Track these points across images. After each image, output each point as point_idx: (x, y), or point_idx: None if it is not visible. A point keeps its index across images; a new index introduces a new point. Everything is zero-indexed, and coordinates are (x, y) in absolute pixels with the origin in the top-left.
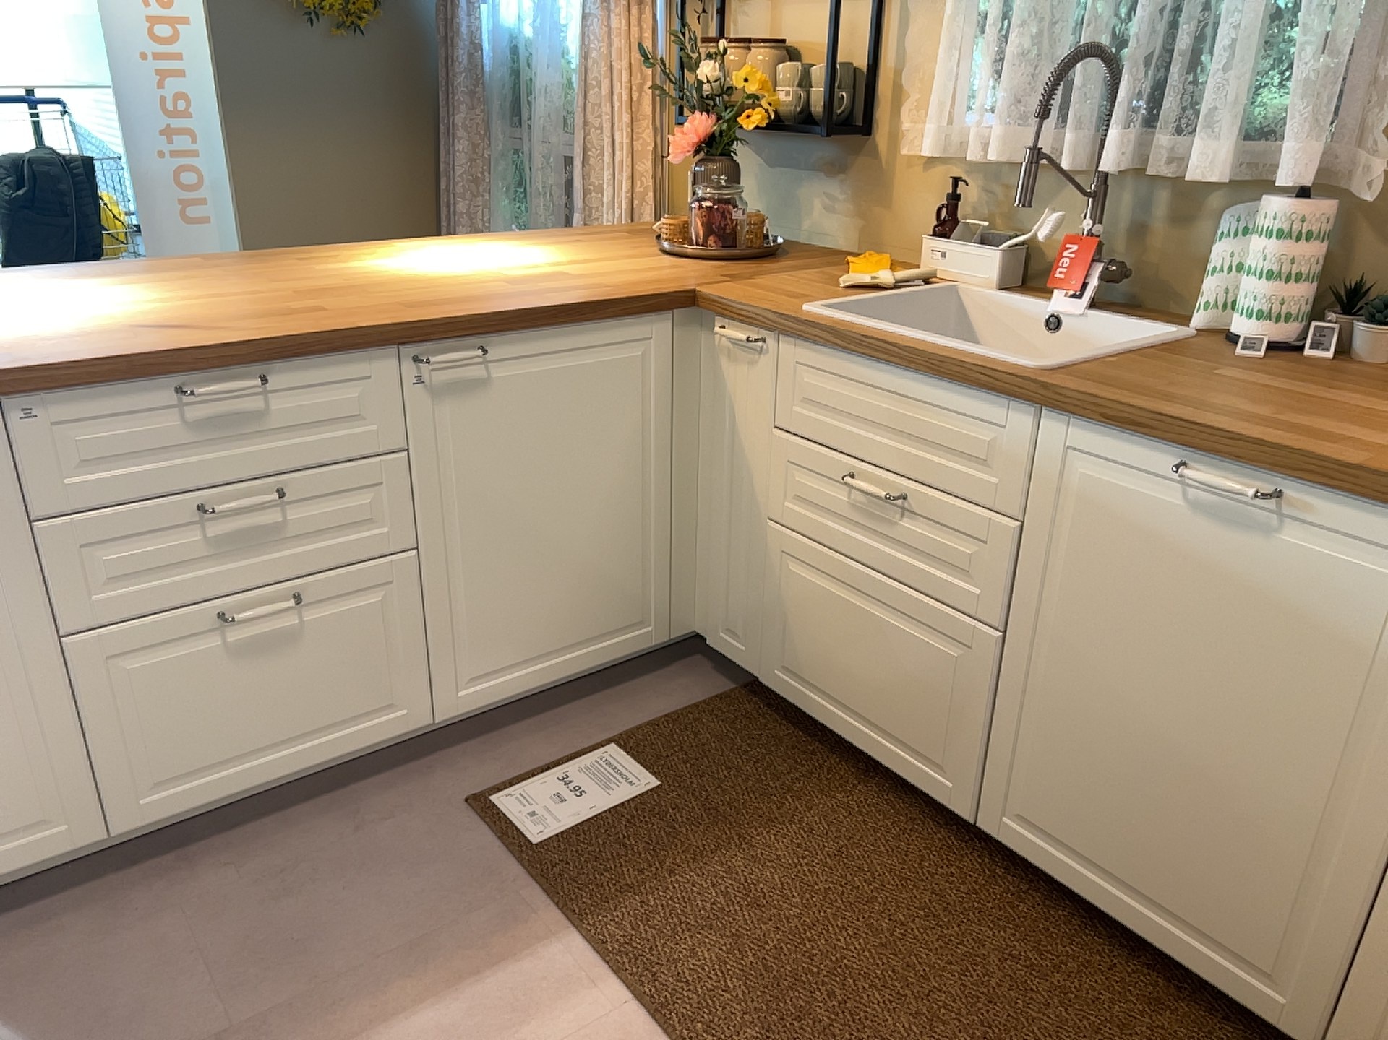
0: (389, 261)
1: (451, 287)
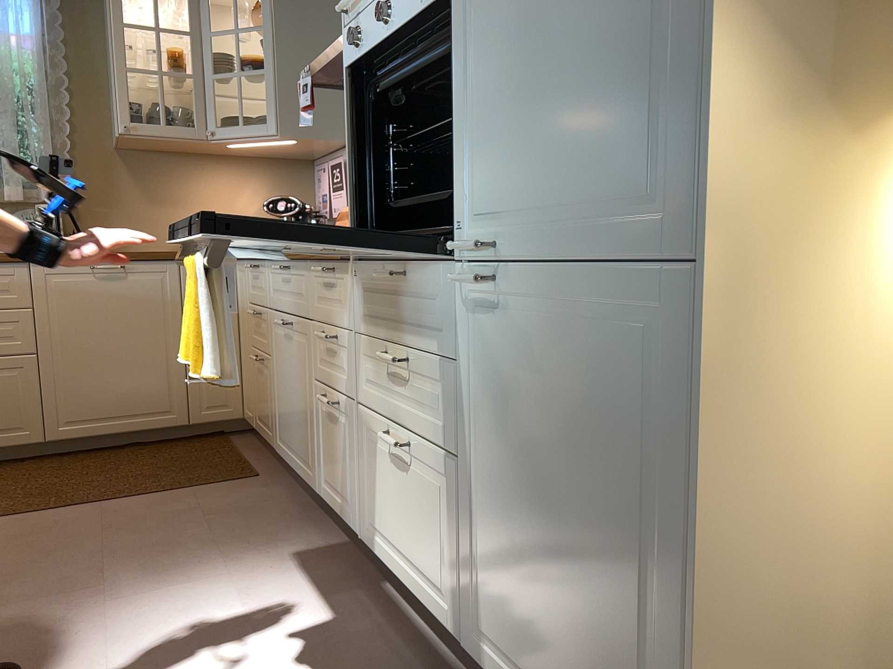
0: None
1: None
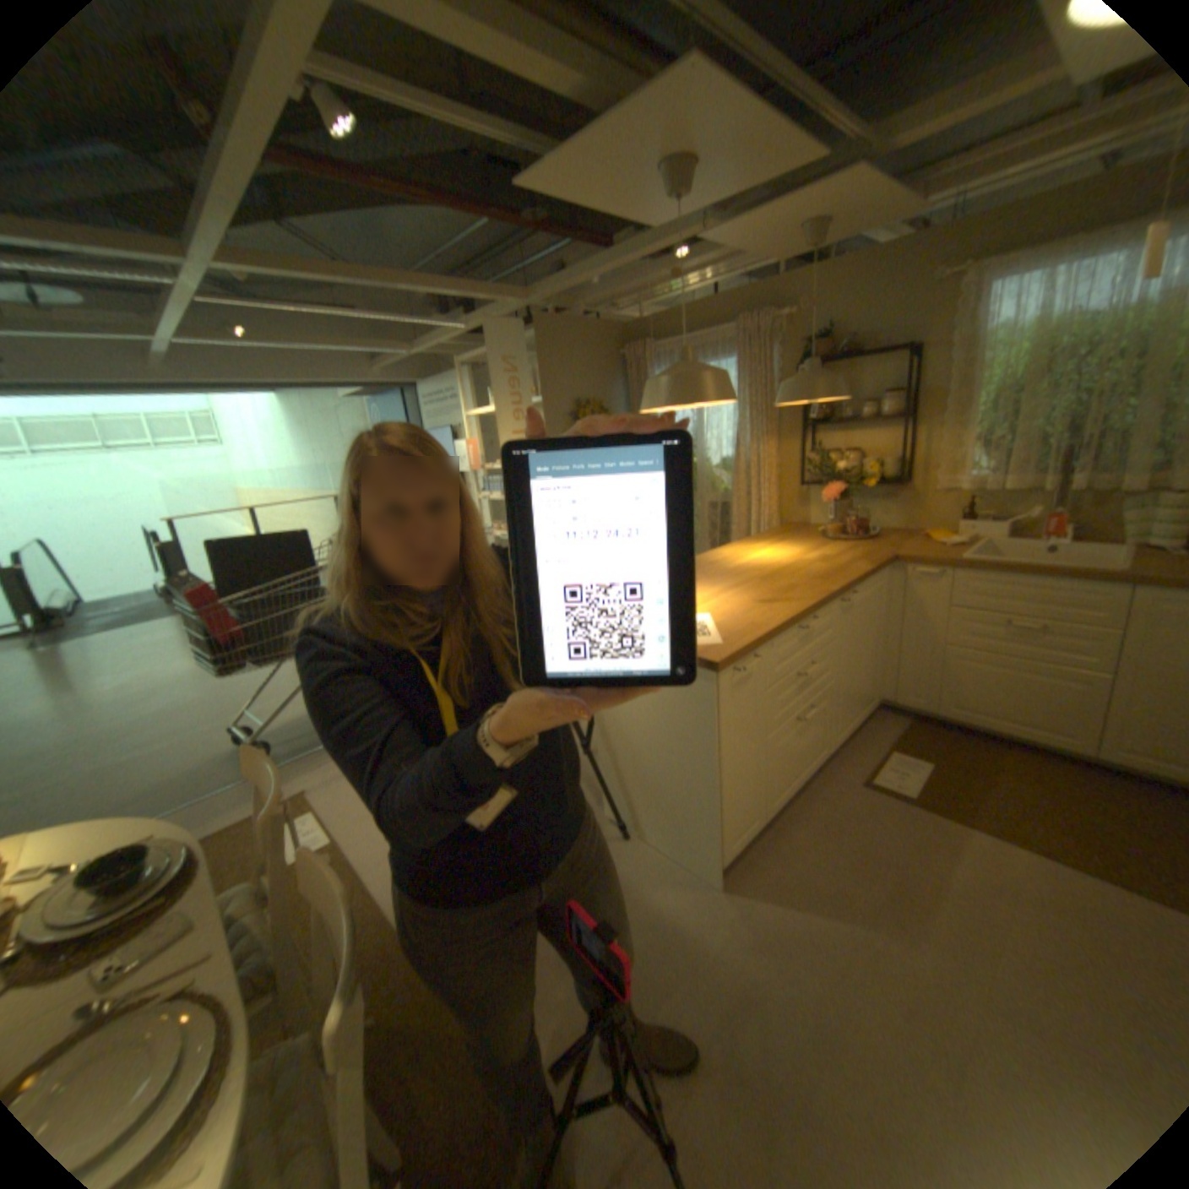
0: (742, 560)
1: (807, 568)
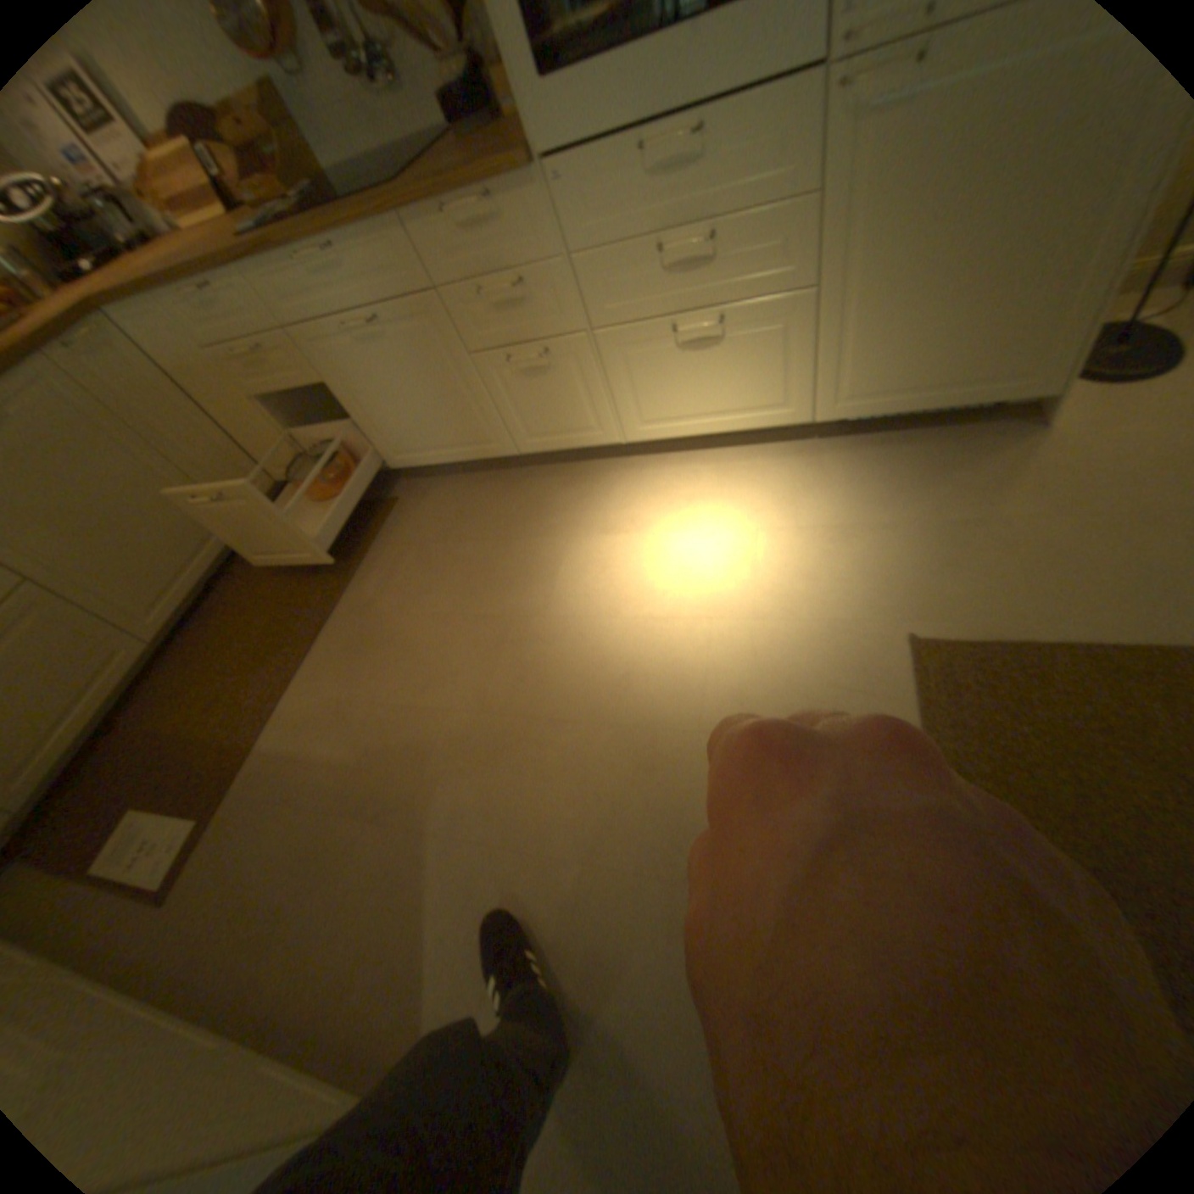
0: None
1: None
